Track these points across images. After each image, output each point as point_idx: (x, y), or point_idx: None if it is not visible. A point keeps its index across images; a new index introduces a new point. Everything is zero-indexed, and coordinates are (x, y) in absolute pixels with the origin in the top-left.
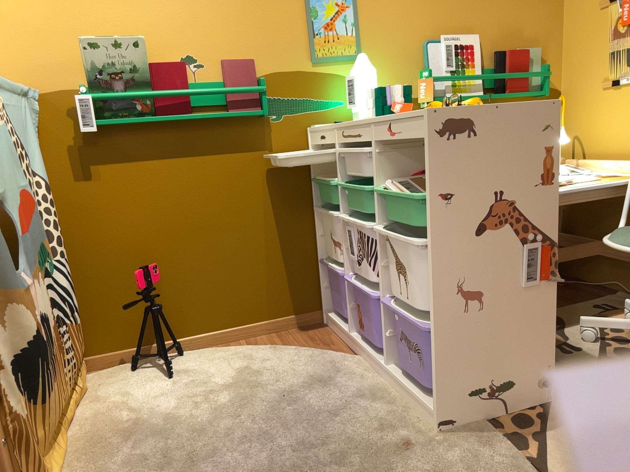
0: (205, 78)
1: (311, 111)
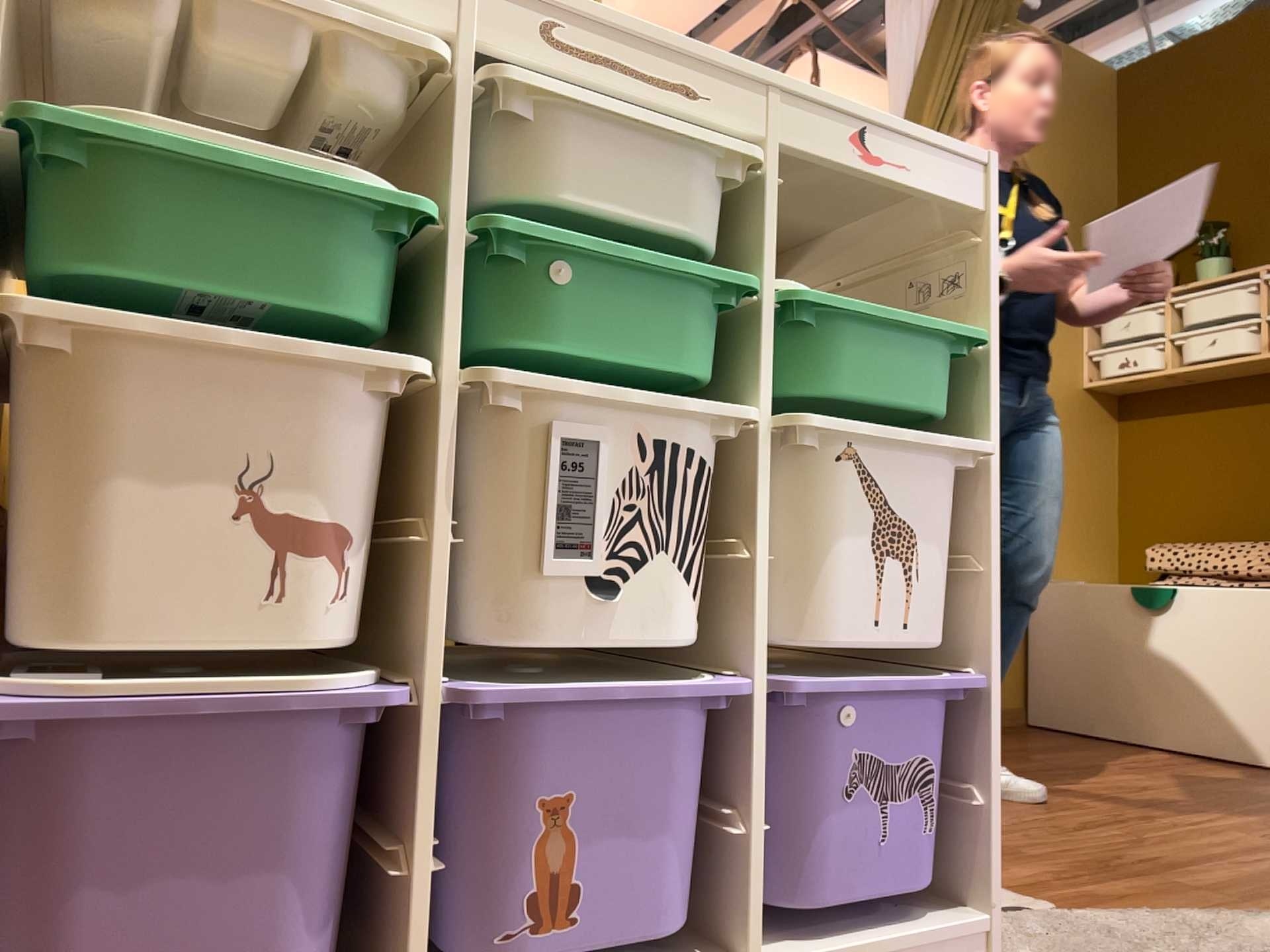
0: None
1: None
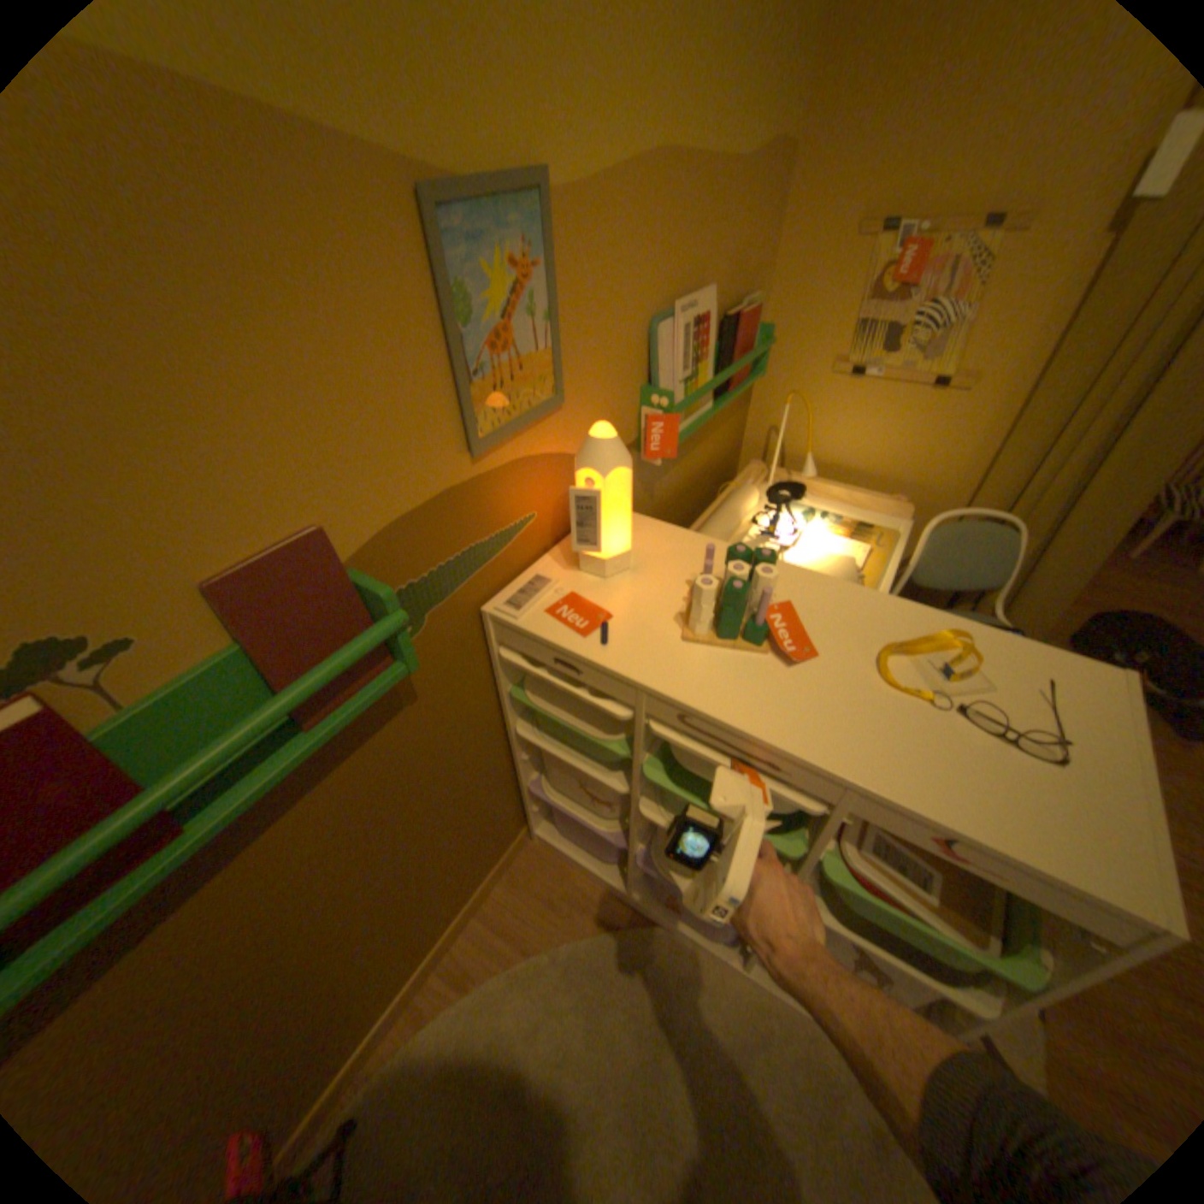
0: (158, 672)
1: (482, 568)
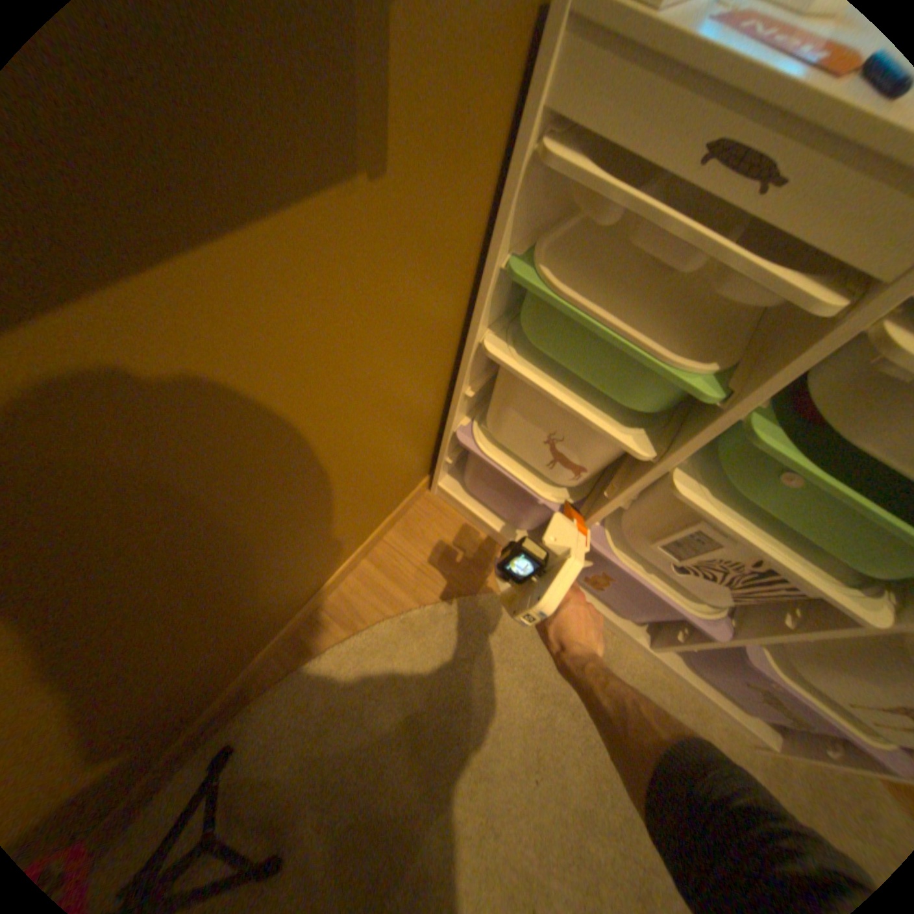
0: None
1: None
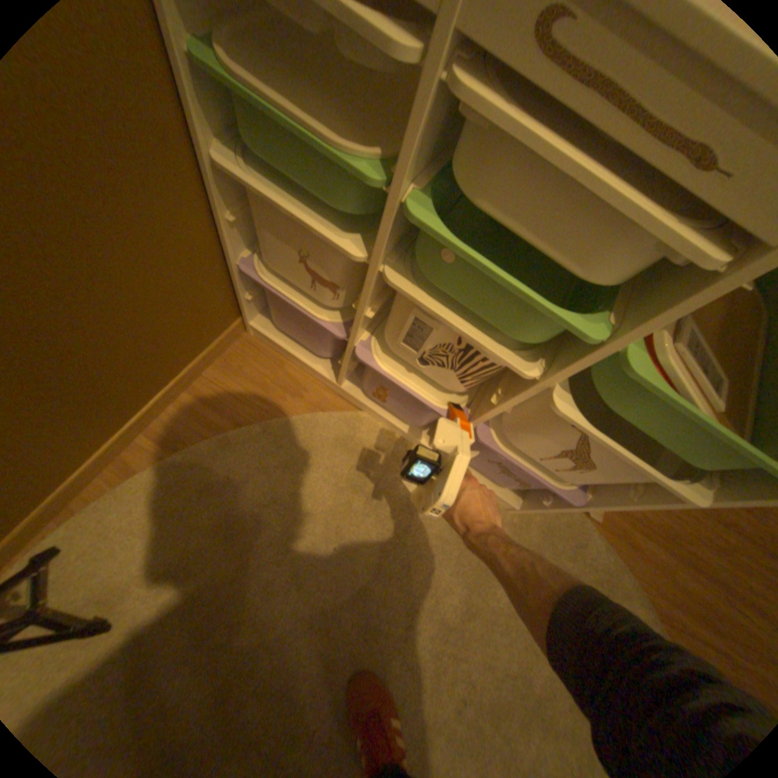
0: None
1: None
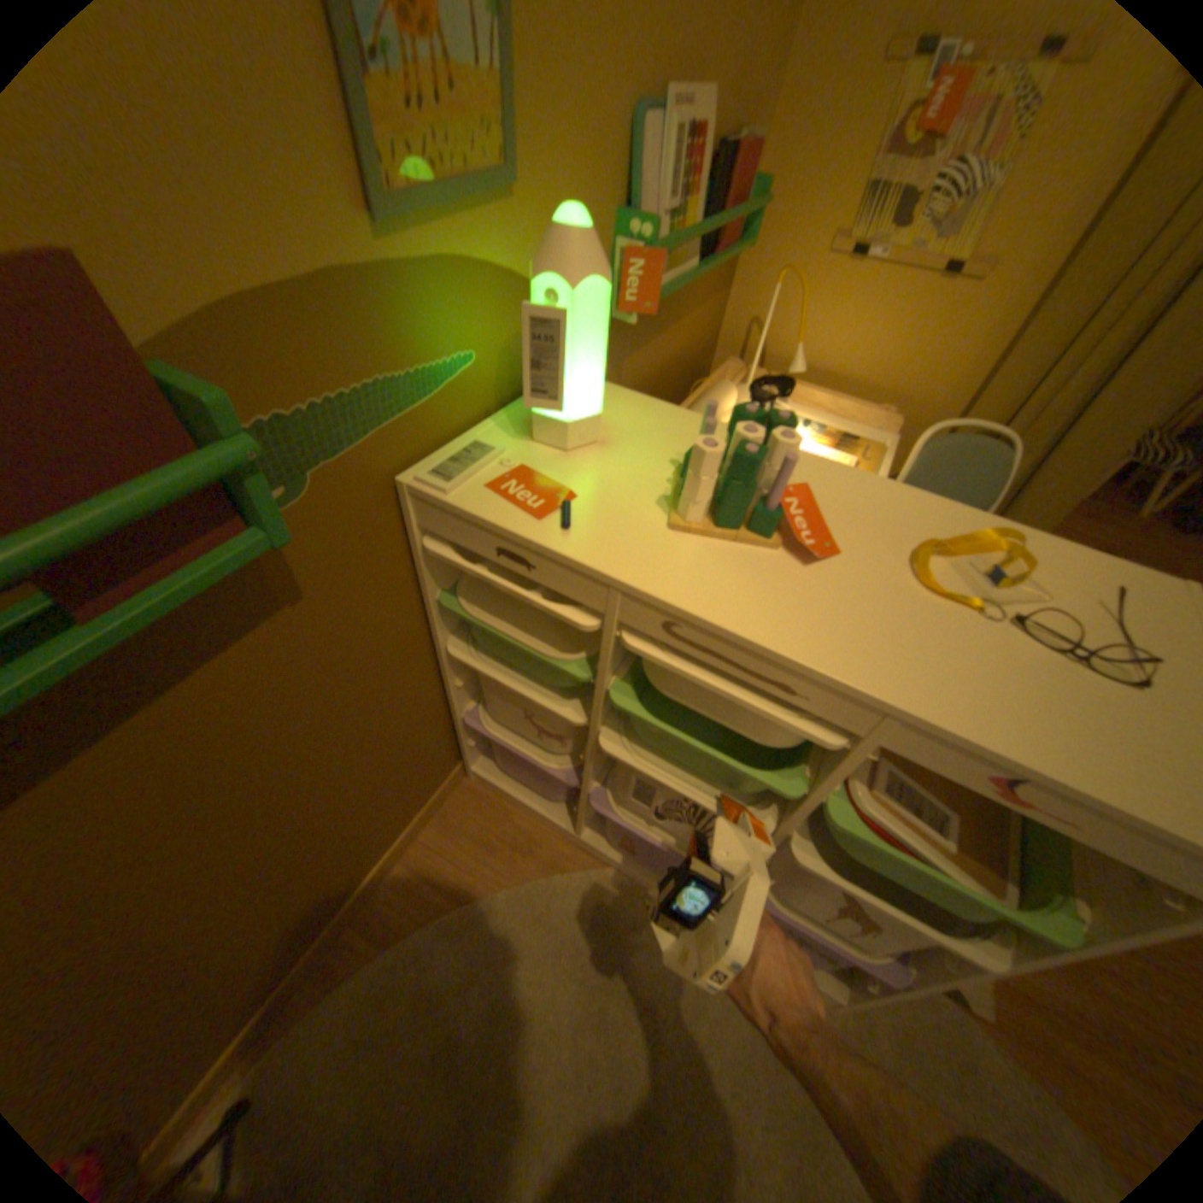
0: None
1: (396, 418)
